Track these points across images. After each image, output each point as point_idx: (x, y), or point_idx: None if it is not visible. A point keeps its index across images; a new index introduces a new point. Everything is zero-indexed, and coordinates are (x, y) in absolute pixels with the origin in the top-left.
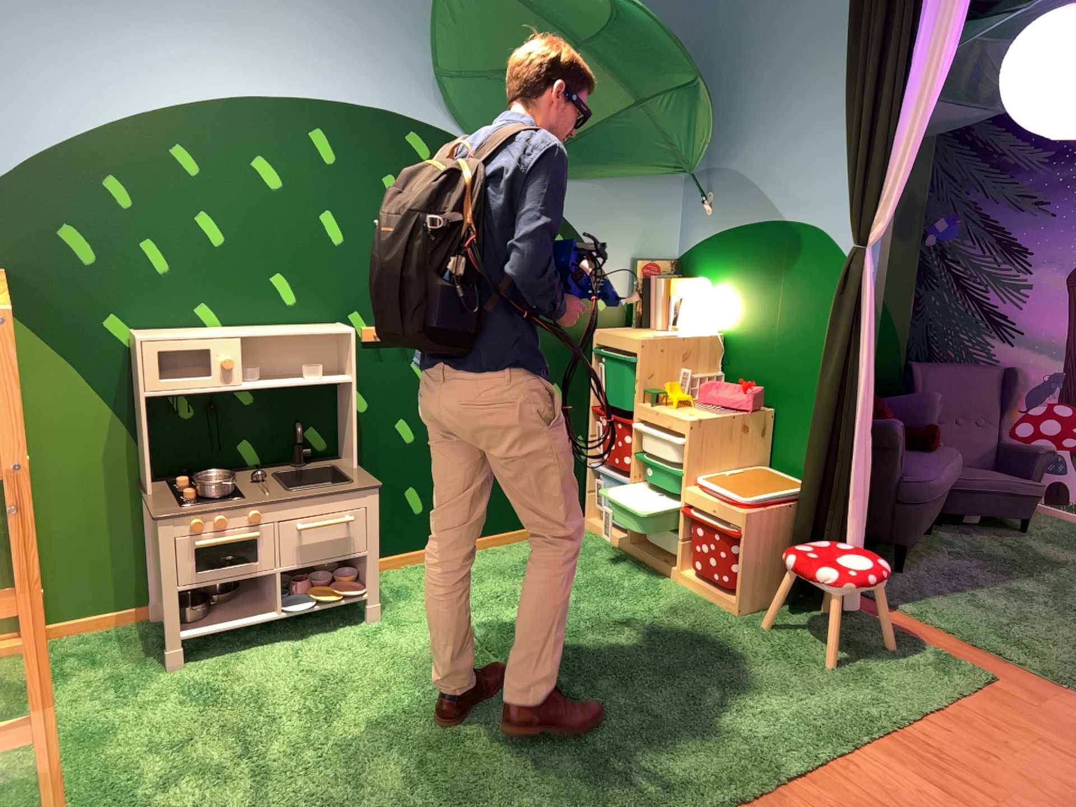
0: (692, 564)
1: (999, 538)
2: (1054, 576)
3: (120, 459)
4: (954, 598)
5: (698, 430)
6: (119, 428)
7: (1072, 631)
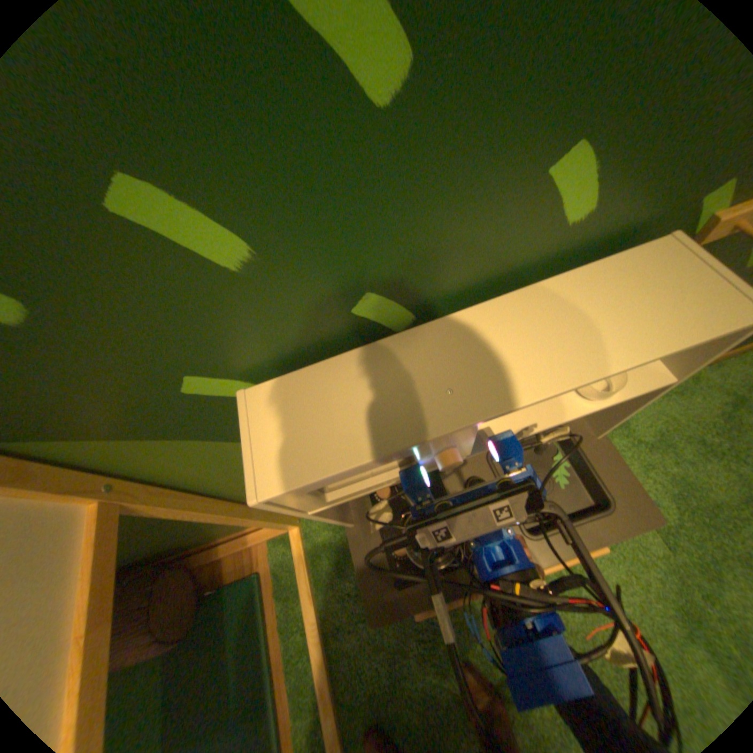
0: None
1: None
2: None
3: None
4: None
5: None
6: None
7: None
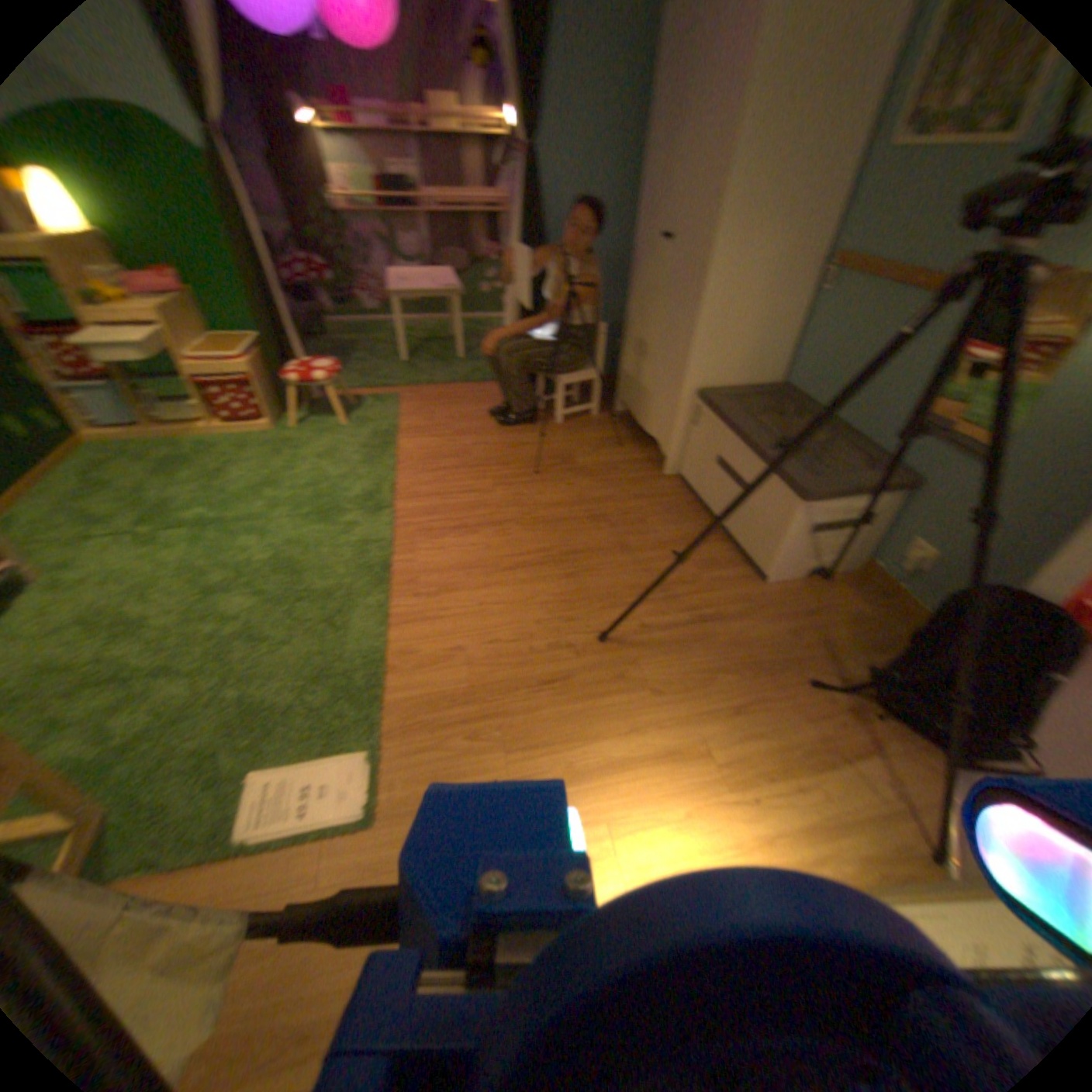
0: (211, 417)
1: (319, 340)
2: (361, 347)
3: None
4: (342, 373)
5: (154, 313)
6: None
7: (395, 365)
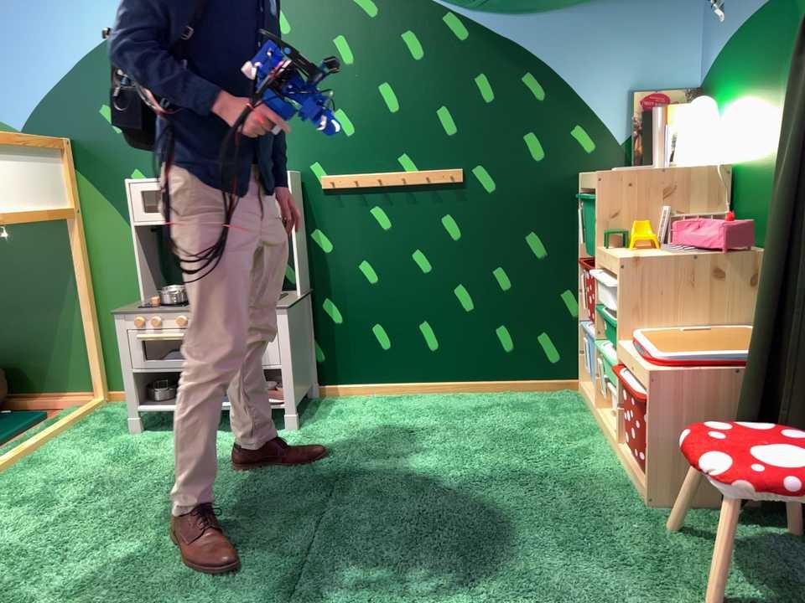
0: (624, 439)
1: None
2: None
3: (136, 277)
4: None
5: (634, 270)
6: (132, 254)
7: None
